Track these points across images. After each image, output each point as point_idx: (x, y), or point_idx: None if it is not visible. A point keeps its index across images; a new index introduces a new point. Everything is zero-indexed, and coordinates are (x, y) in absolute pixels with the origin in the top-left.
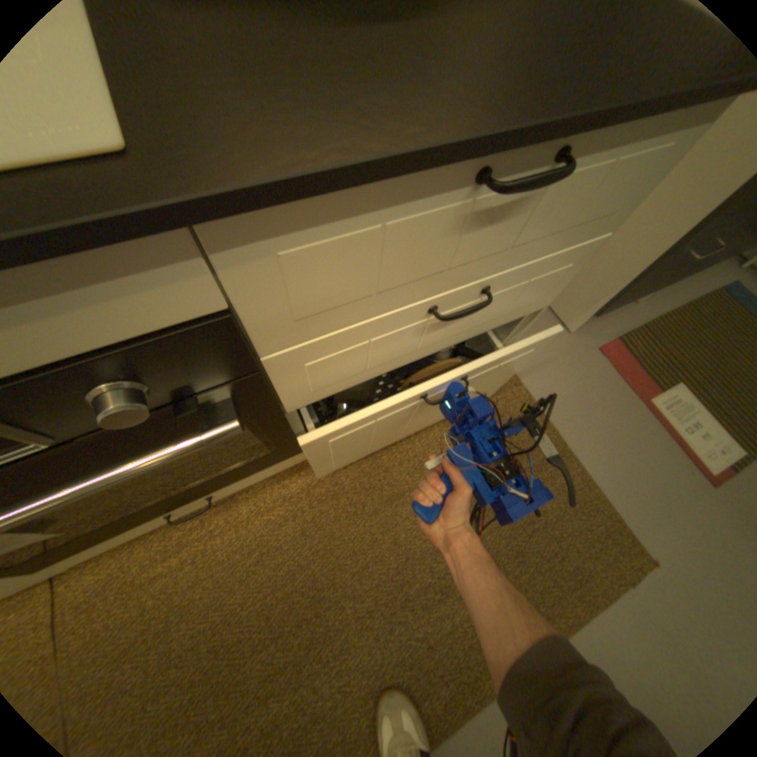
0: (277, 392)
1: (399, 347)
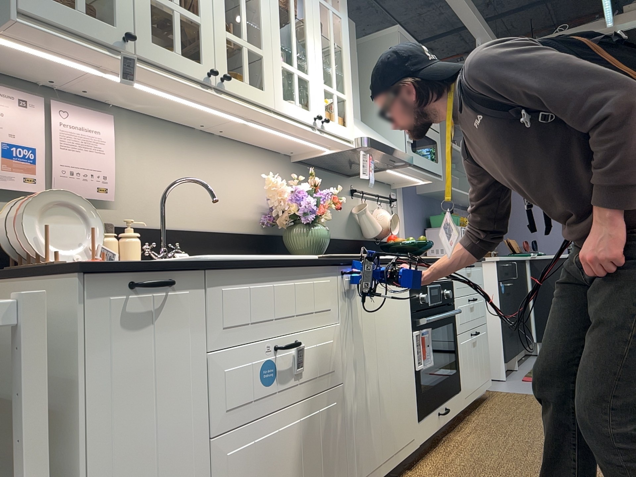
0: (456, 320)
1: (469, 316)
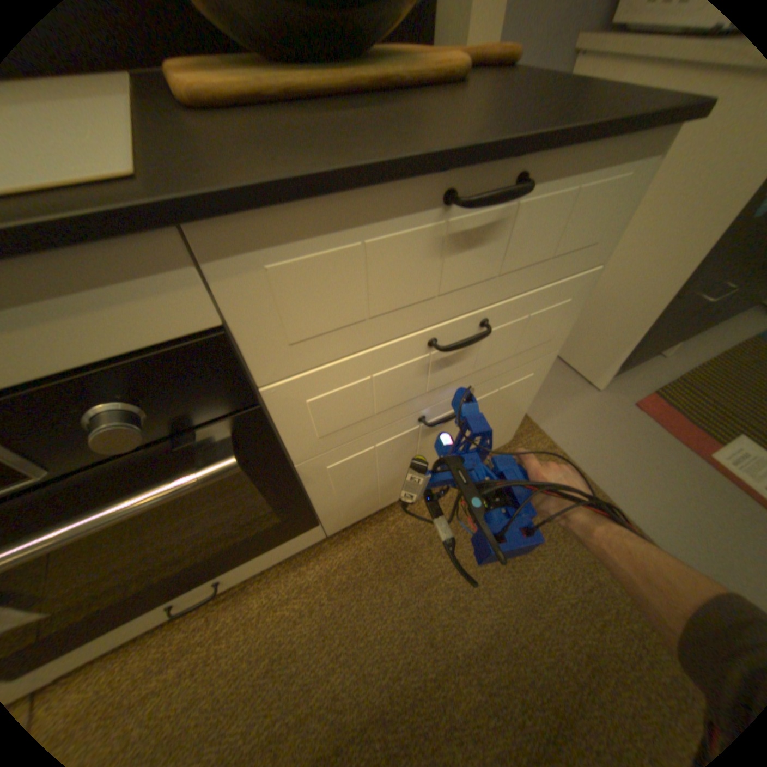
0: (281, 436)
1: (405, 388)
